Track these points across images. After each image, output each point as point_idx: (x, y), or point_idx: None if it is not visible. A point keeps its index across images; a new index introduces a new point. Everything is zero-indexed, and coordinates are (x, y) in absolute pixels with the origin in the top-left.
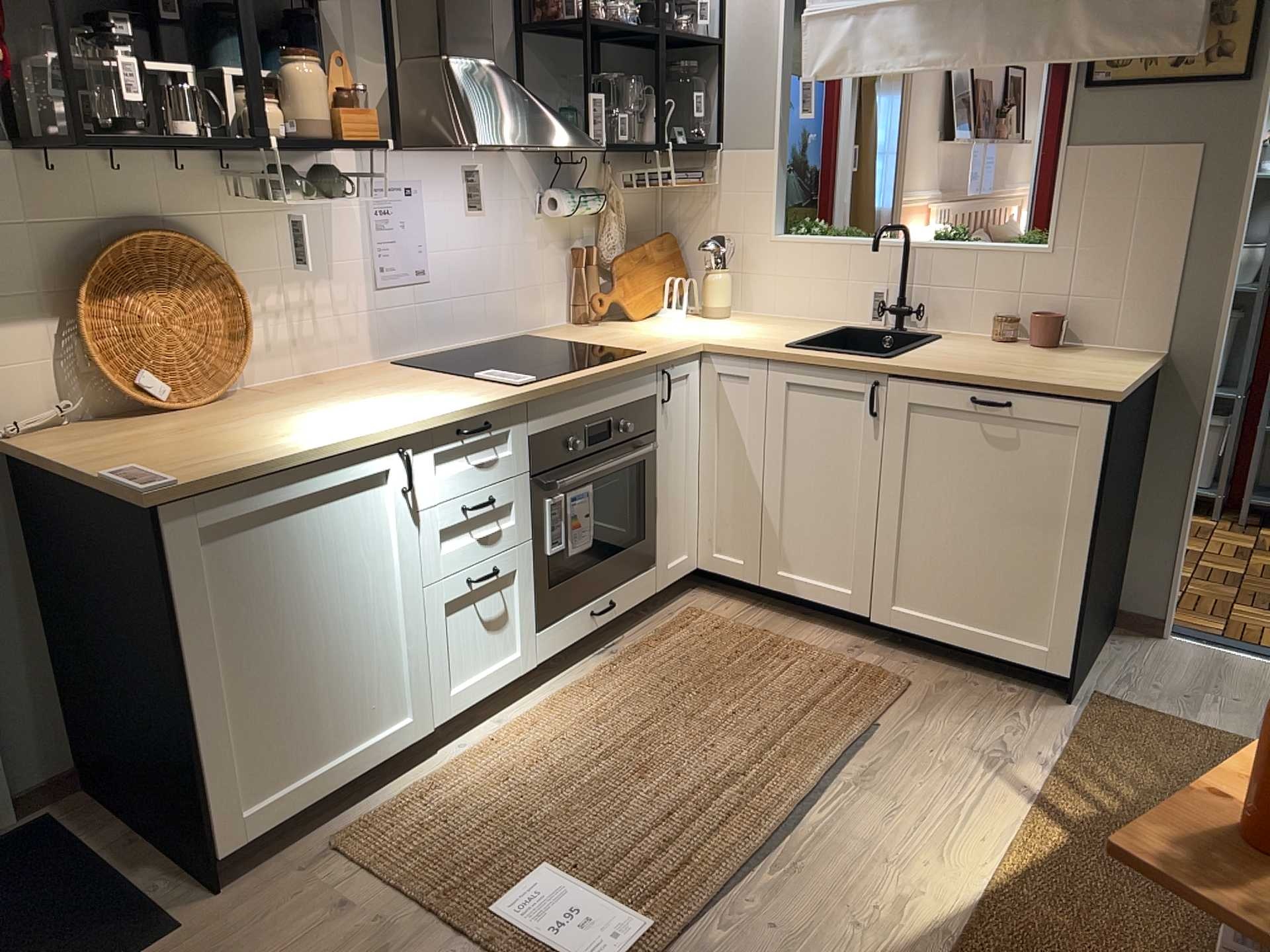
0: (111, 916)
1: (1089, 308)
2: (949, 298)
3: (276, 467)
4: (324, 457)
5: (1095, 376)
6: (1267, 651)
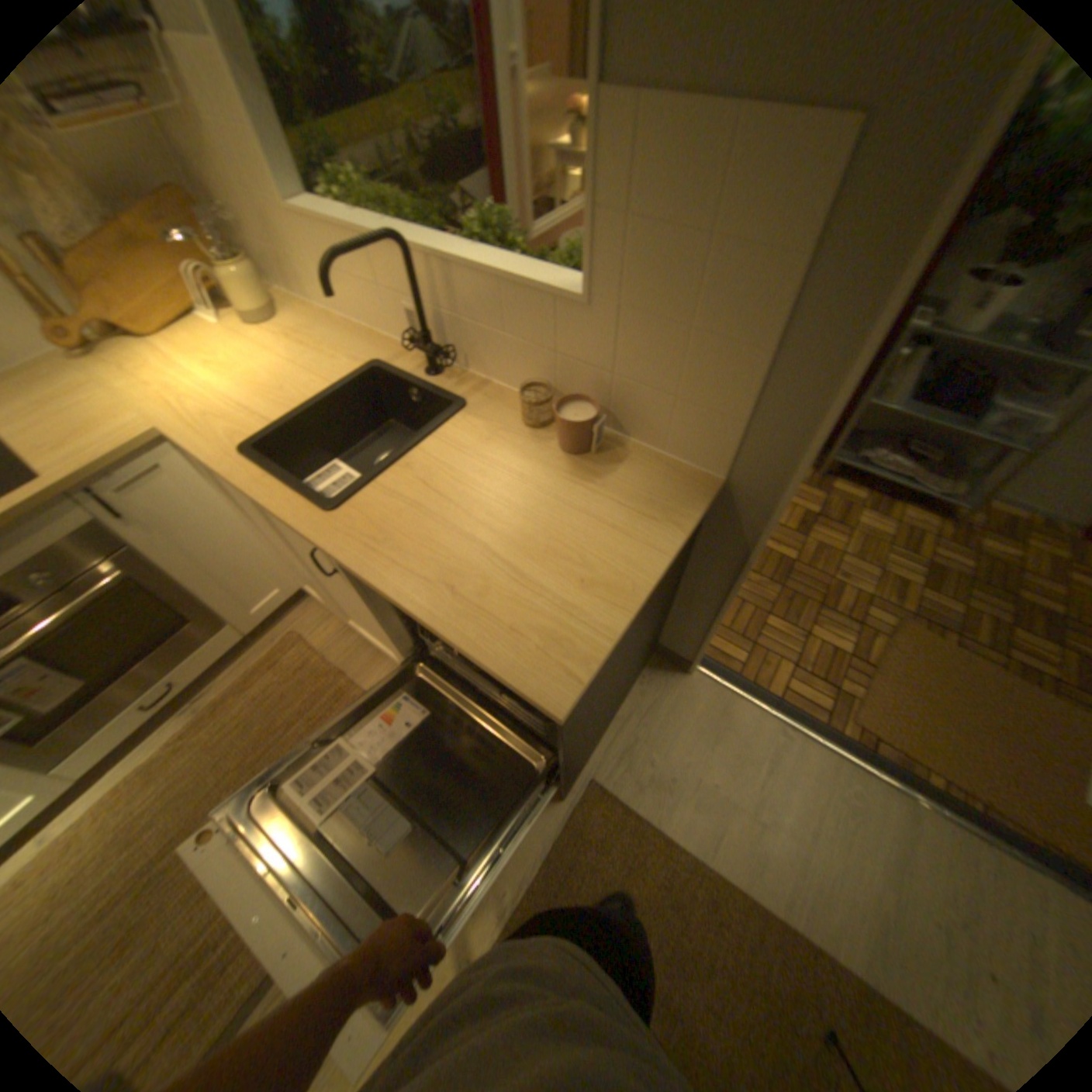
0: None
1: (633, 399)
2: (478, 340)
3: None
4: None
5: (564, 612)
6: (767, 702)
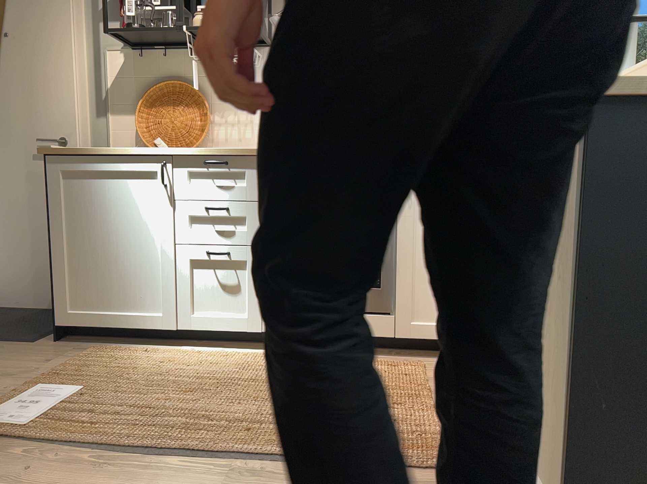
0: (38, 332)
1: None
2: None
3: (93, 152)
4: (119, 154)
5: None
6: None
